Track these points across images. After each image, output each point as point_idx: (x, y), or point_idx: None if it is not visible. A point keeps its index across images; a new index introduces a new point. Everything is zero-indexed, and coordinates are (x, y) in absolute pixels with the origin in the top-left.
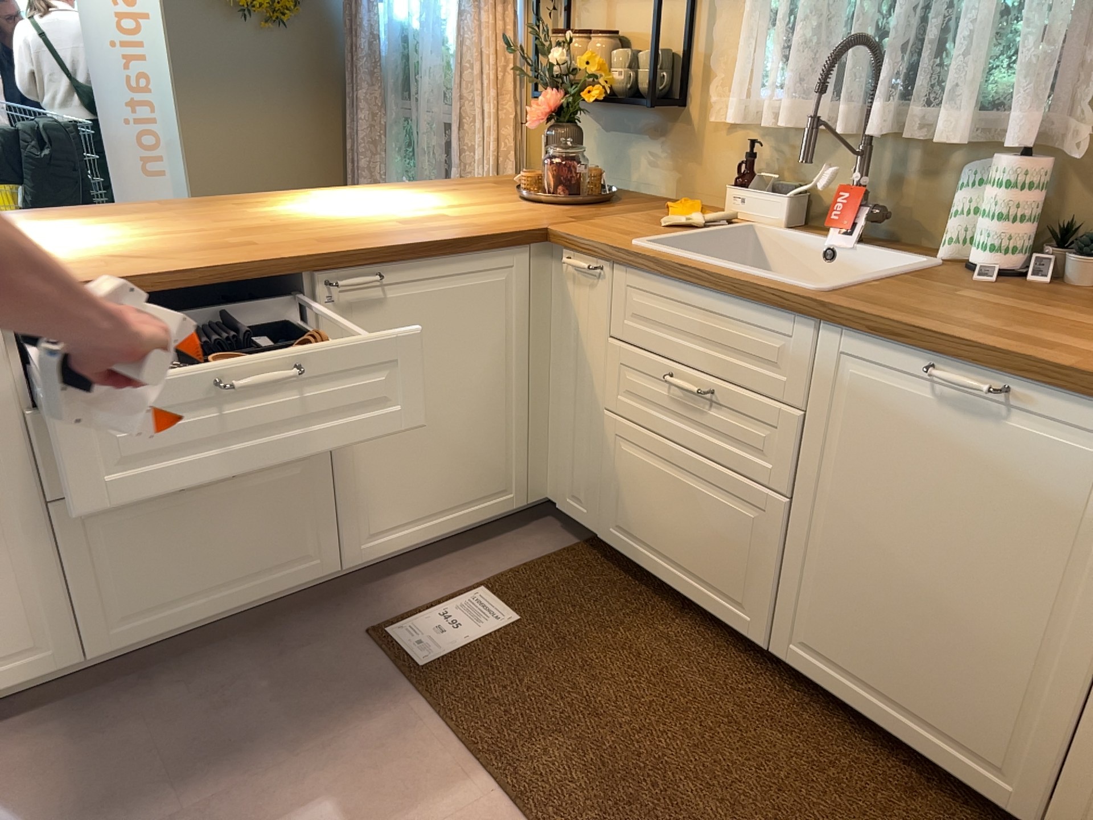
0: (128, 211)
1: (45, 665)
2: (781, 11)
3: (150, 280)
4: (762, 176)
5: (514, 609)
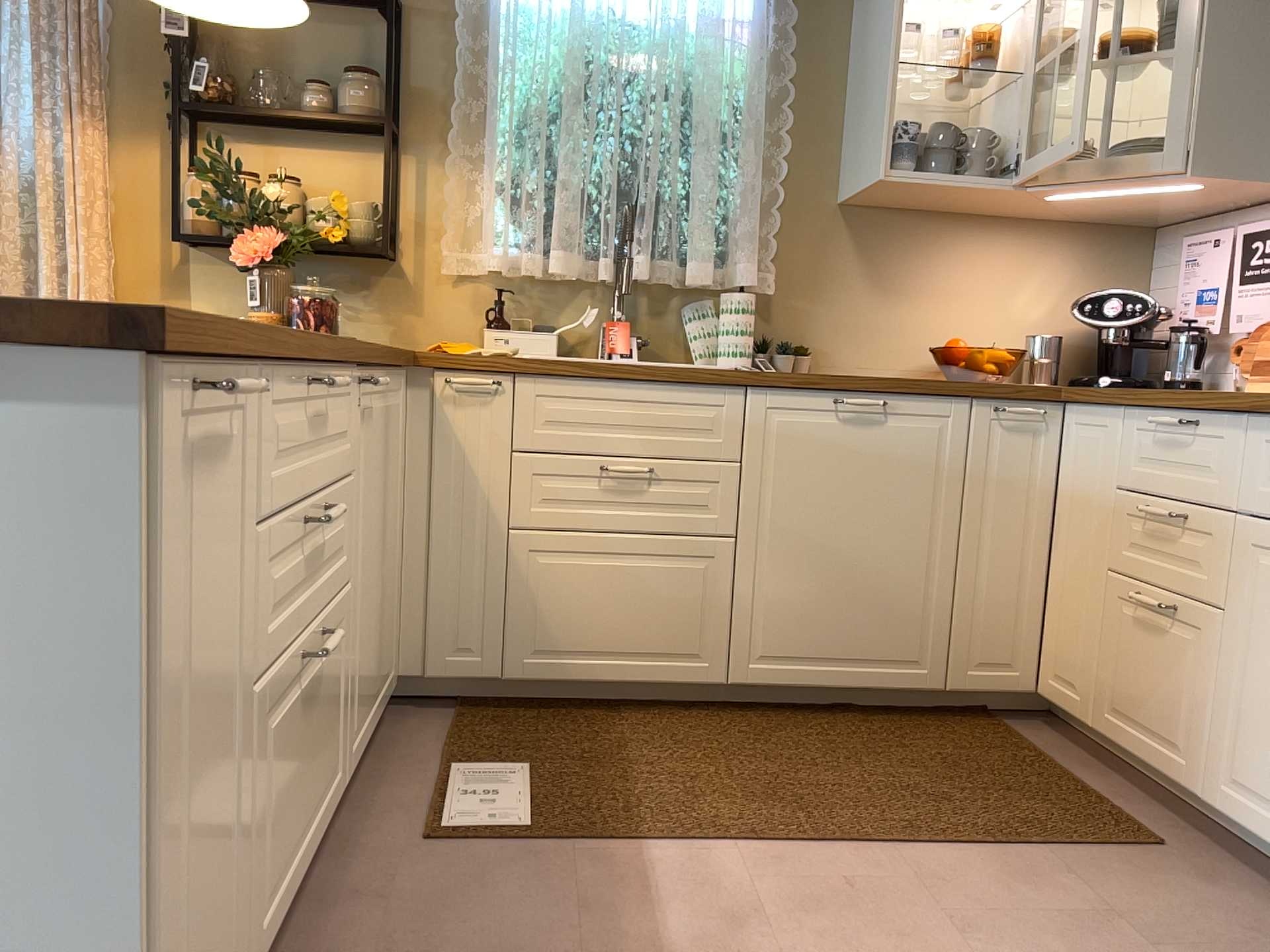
0: None
1: None
2: (531, 179)
3: (308, 347)
4: (517, 318)
5: (507, 764)
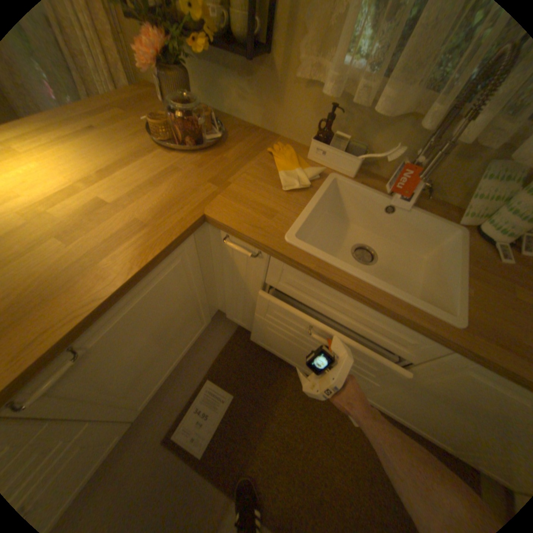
0: None
1: None
2: None
3: None
4: (340, 133)
5: (227, 391)
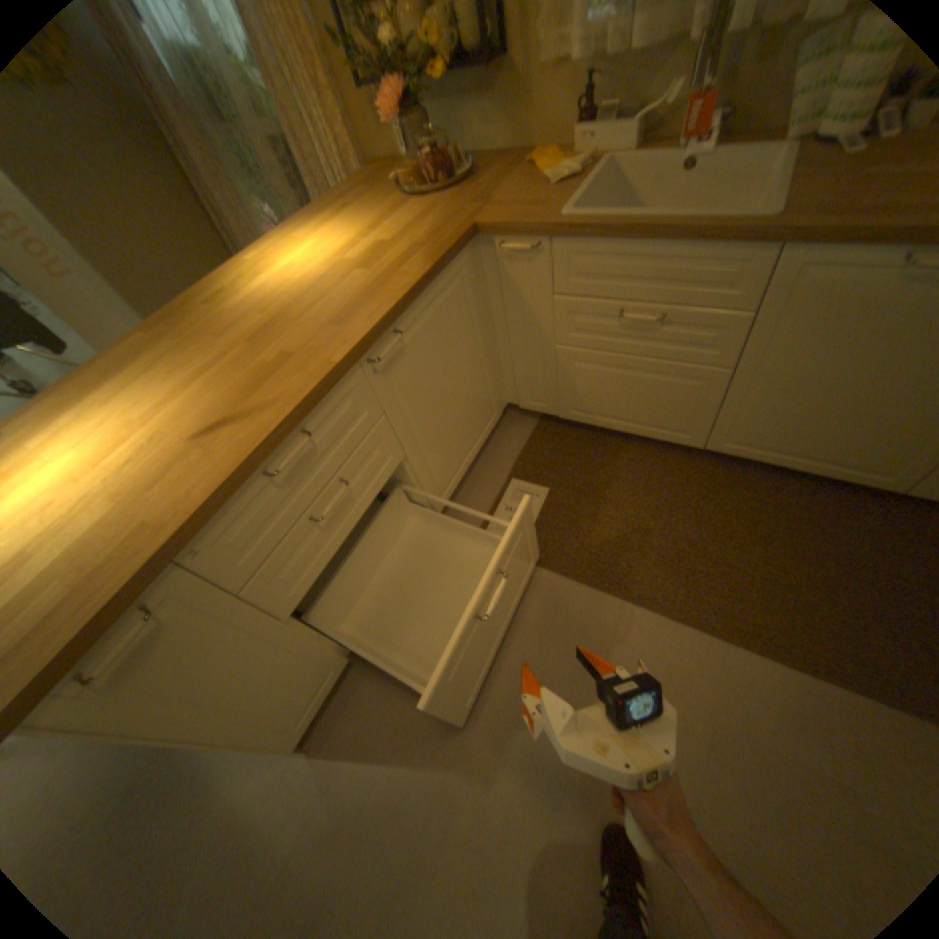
0: (123, 355)
1: (331, 680)
2: None
3: (258, 450)
4: (603, 104)
5: (539, 484)
